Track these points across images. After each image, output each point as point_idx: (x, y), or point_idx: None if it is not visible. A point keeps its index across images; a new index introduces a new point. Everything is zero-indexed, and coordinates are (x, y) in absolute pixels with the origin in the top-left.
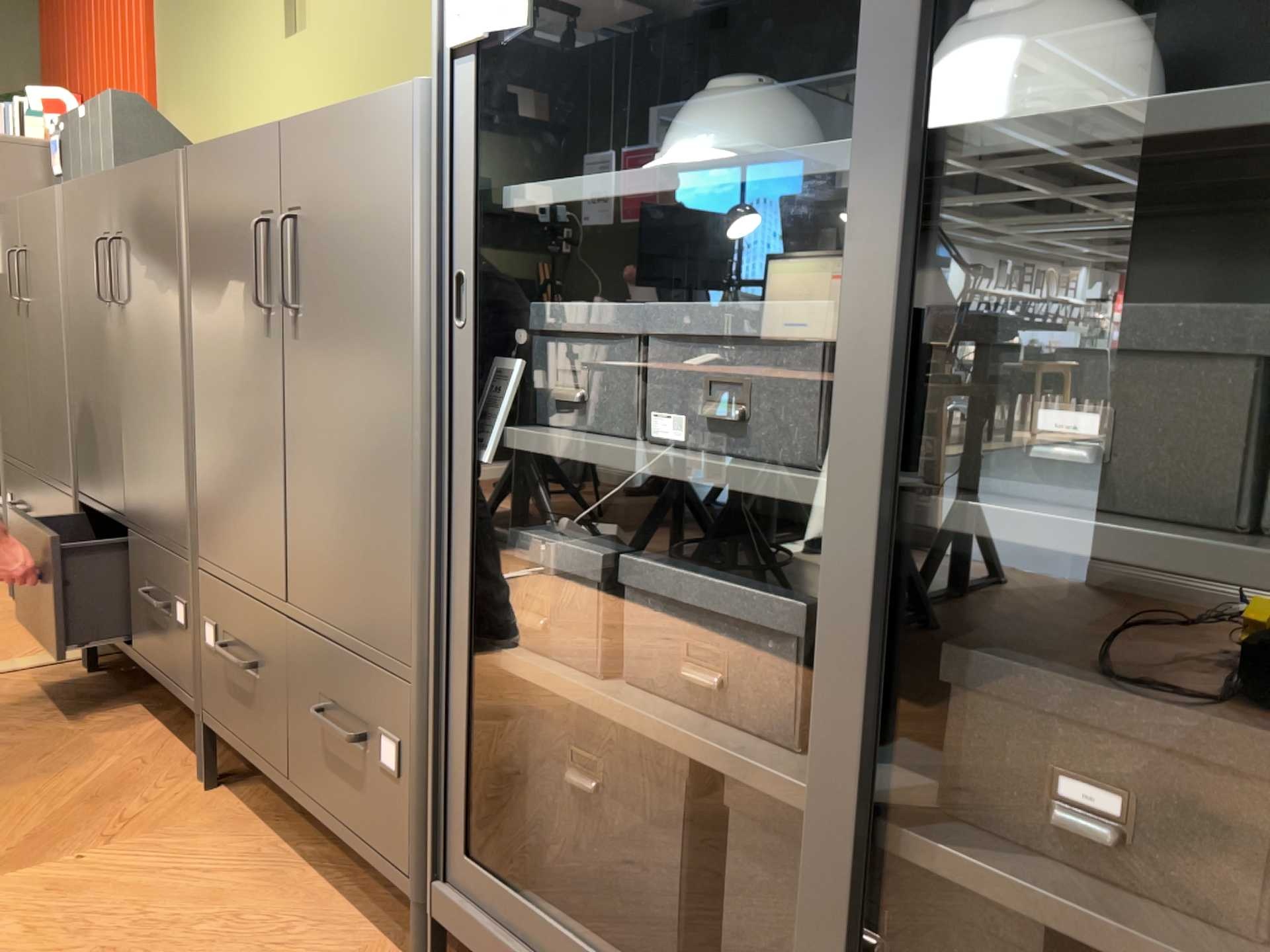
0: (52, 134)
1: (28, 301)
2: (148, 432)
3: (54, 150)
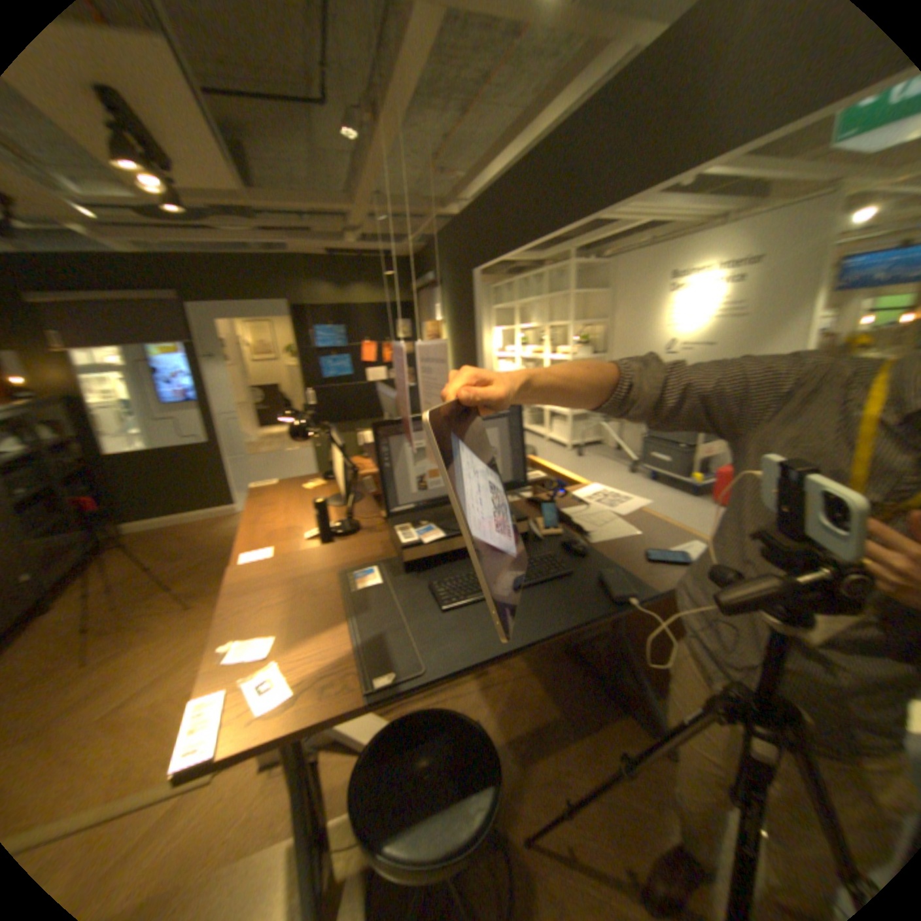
0: None
1: None
2: None
3: None
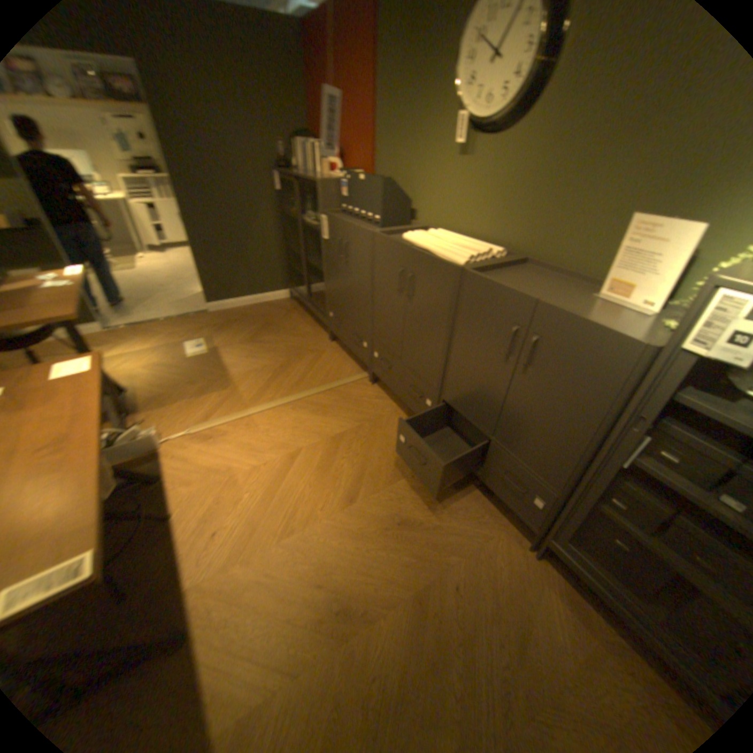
0: (339, 176)
1: (345, 260)
2: (418, 344)
3: (341, 184)
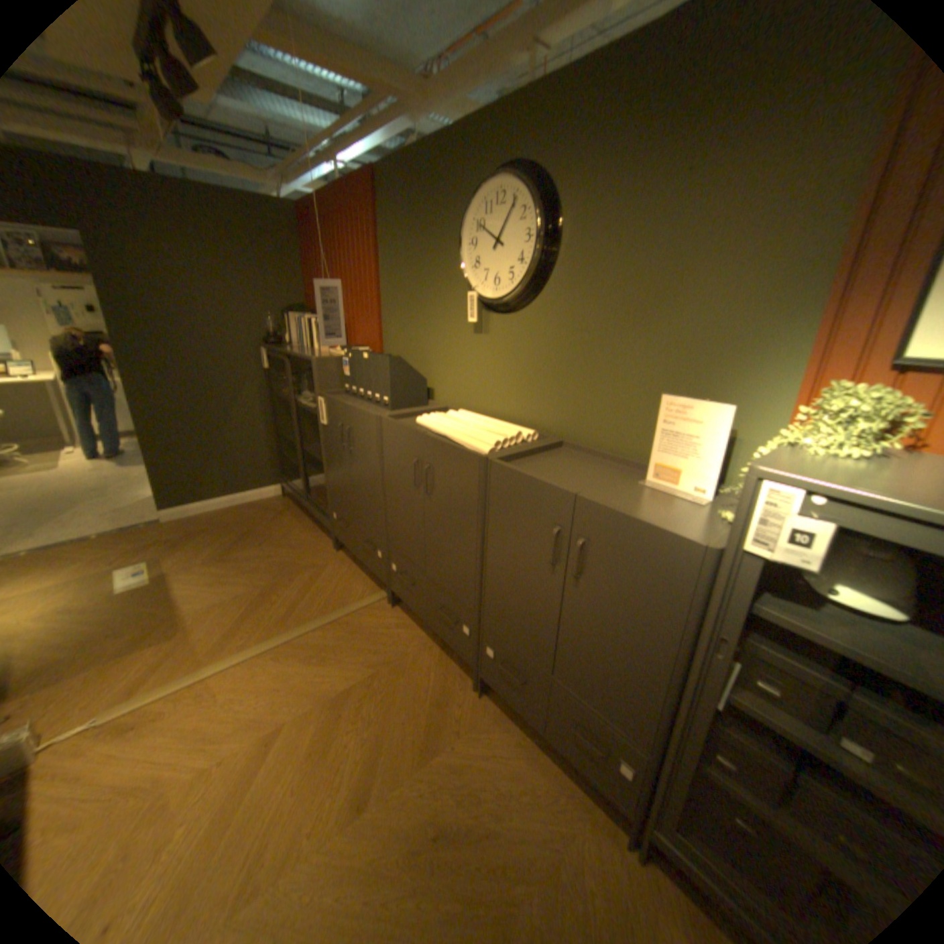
0: (342, 353)
1: (351, 448)
2: (446, 552)
3: (344, 362)
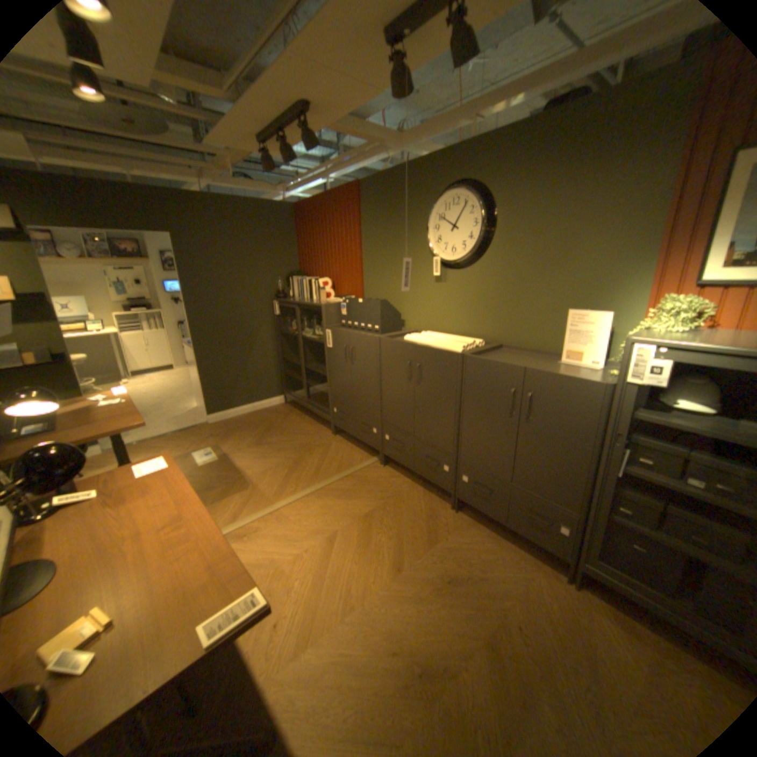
0: (340, 301)
1: (353, 361)
2: (431, 419)
3: (342, 306)
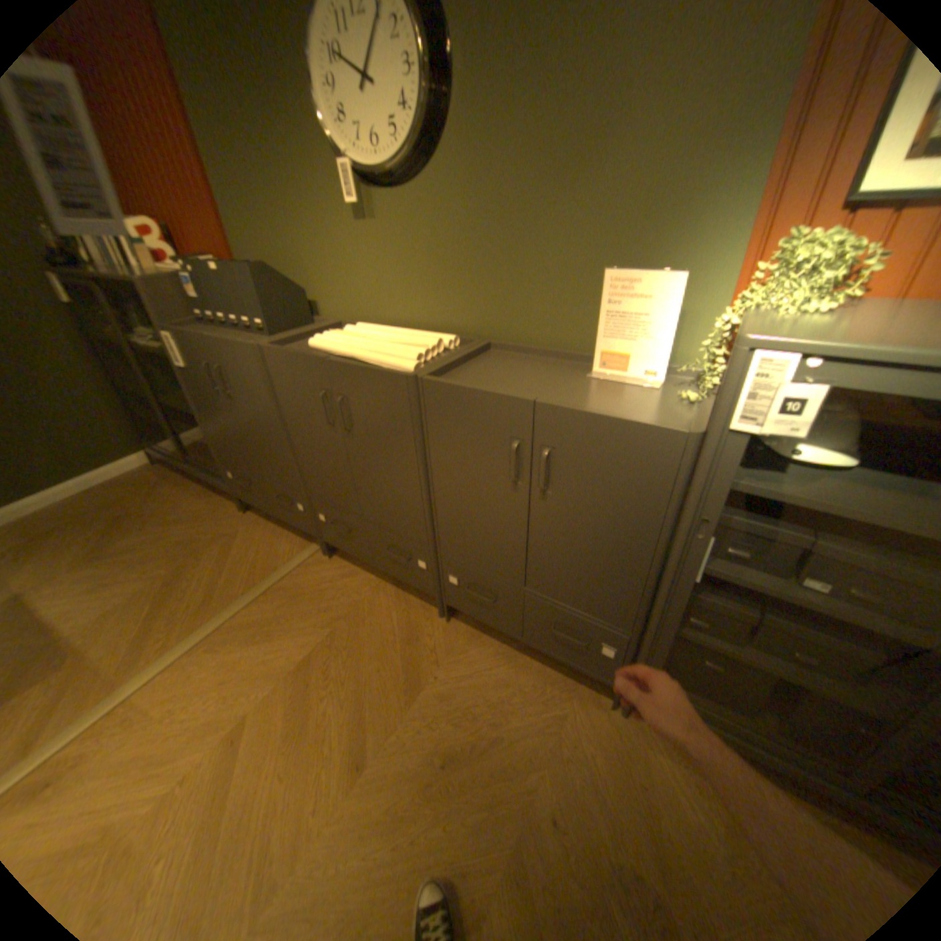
0: (177, 269)
1: (229, 393)
2: (383, 491)
3: (184, 280)
